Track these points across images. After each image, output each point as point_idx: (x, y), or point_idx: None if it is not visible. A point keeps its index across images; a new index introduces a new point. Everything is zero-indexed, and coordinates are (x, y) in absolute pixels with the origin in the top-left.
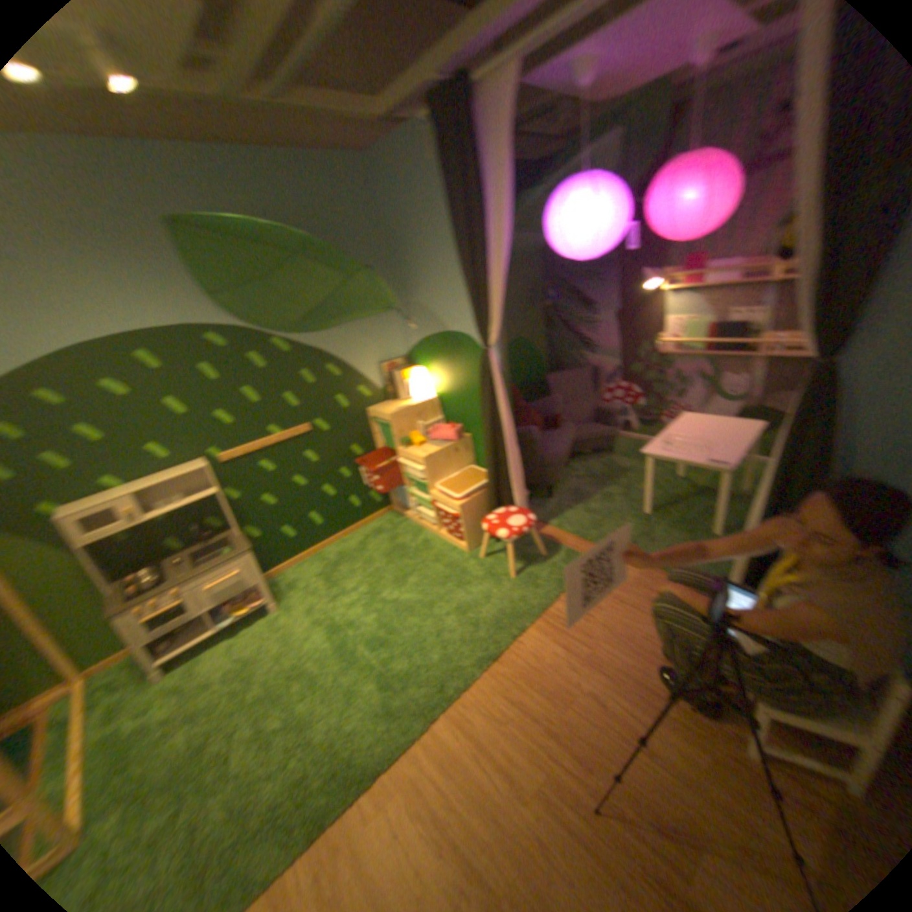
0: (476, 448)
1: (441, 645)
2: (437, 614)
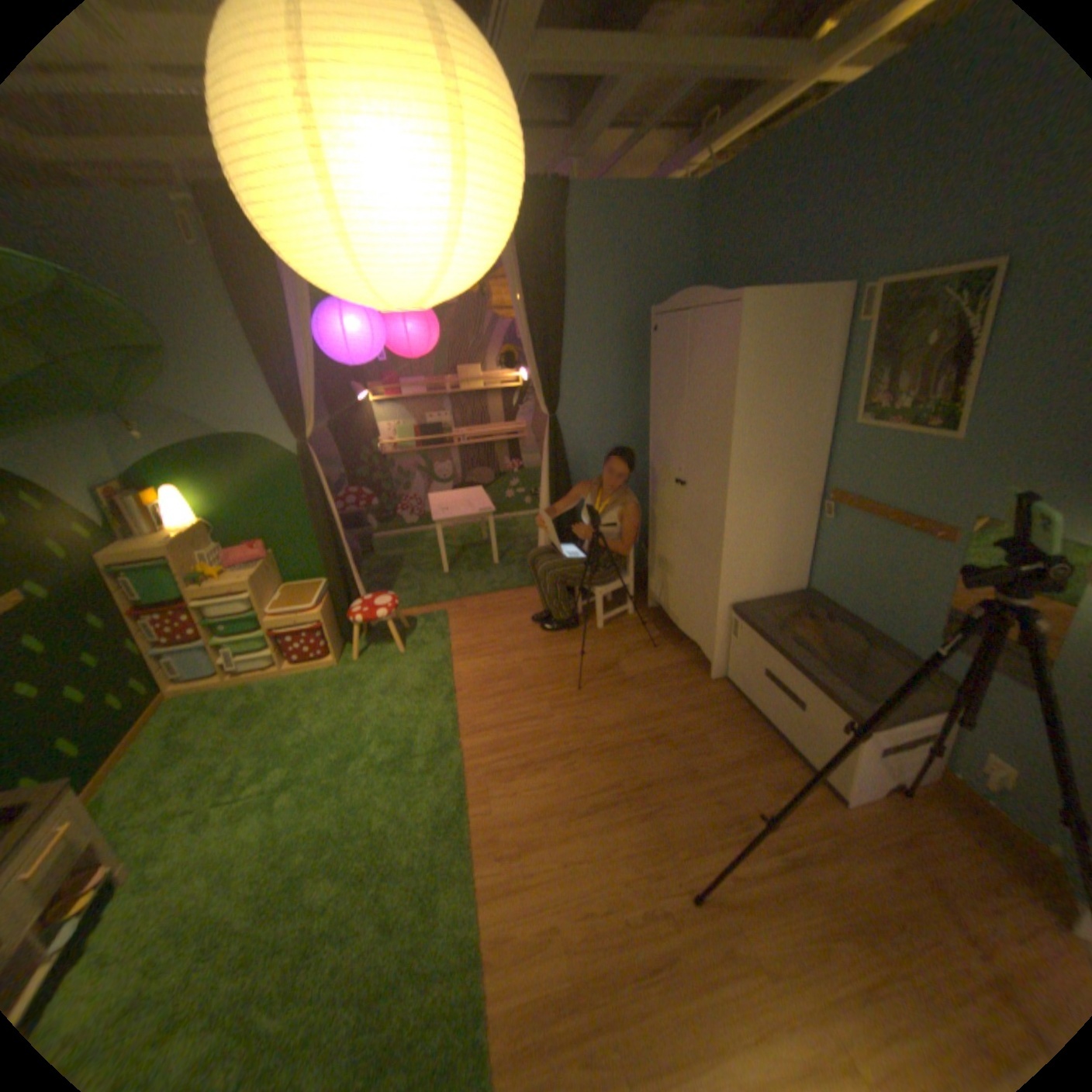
0: (283, 563)
1: (402, 717)
2: (369, 710)
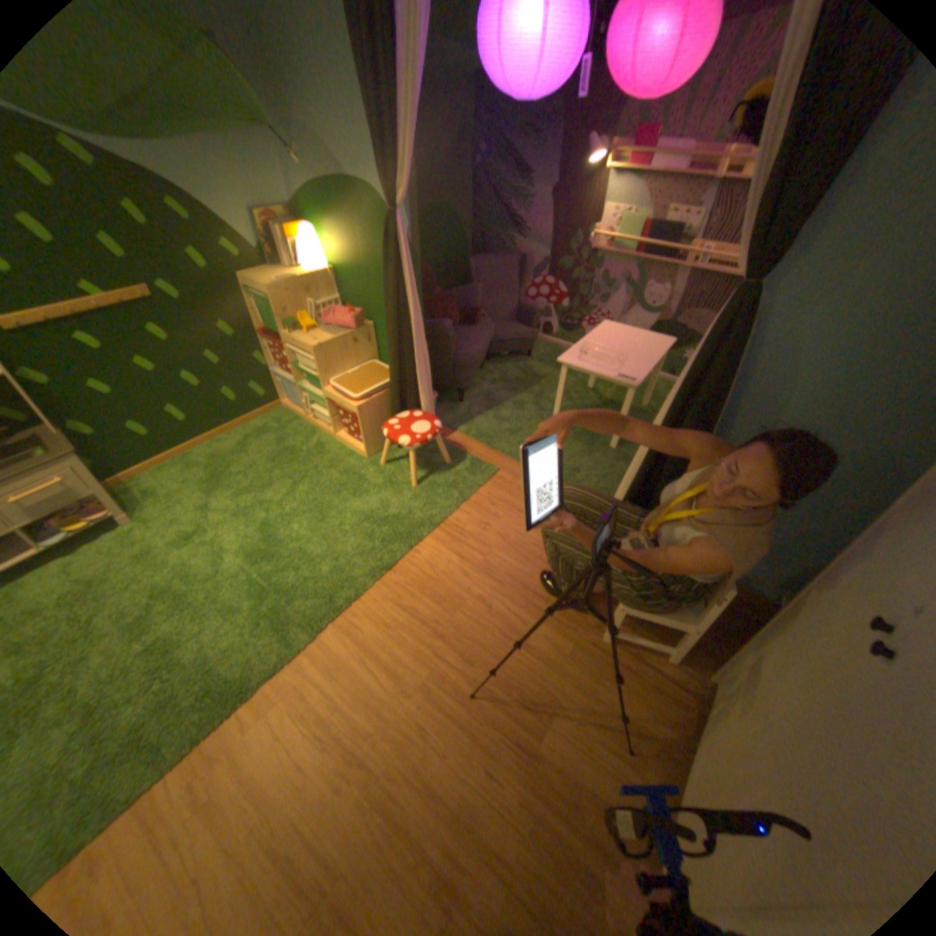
0: (382, 340)
1: (334, 556)
2: (330, 524)
